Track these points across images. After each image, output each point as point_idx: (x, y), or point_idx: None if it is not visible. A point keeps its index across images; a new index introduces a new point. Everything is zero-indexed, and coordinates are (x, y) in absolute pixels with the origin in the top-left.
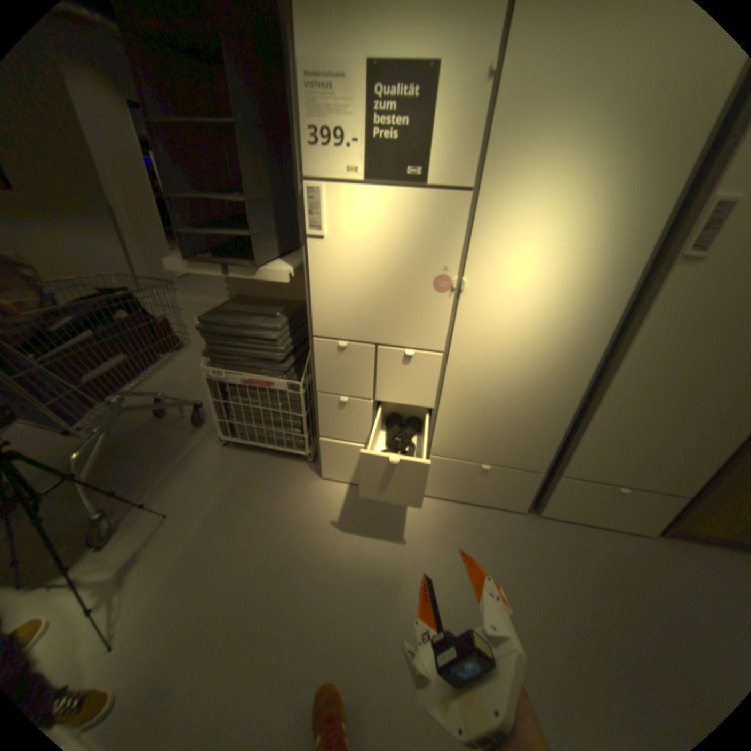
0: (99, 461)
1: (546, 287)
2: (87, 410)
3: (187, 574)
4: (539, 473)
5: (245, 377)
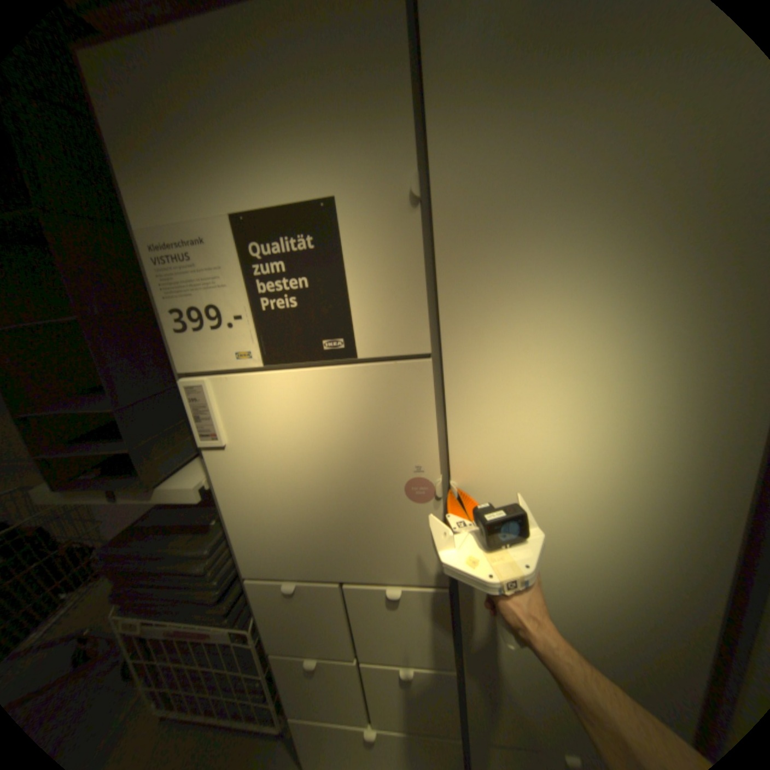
0: None
1: (596, 477)
2: None
3: None
4: None
5: (168, 627)
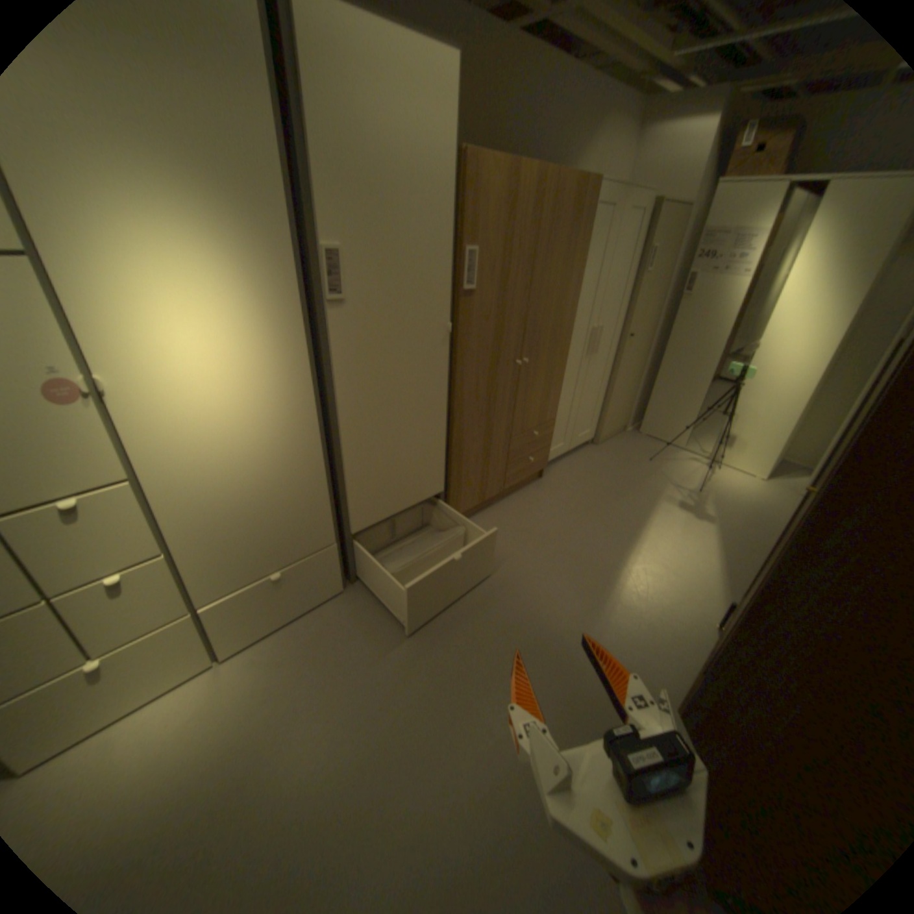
0: None
1: (219, 358)
2: None
3: None
4: (330, 545)
5: None
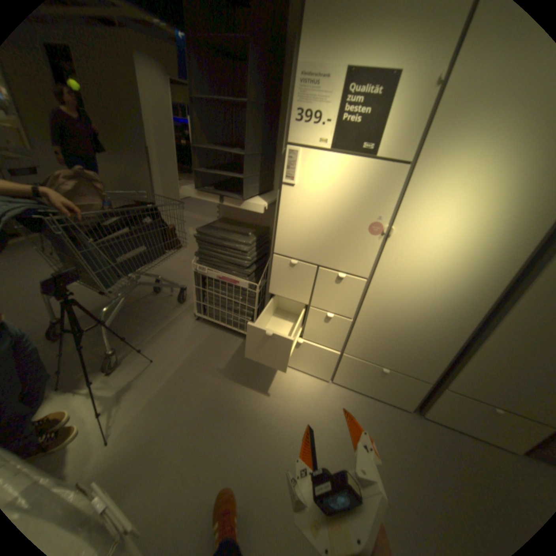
0: (115, 316)
1: (458, 241)
2: (116, 280)
3: (161, 404)
4: (429, 383)
5: (220, 275)
